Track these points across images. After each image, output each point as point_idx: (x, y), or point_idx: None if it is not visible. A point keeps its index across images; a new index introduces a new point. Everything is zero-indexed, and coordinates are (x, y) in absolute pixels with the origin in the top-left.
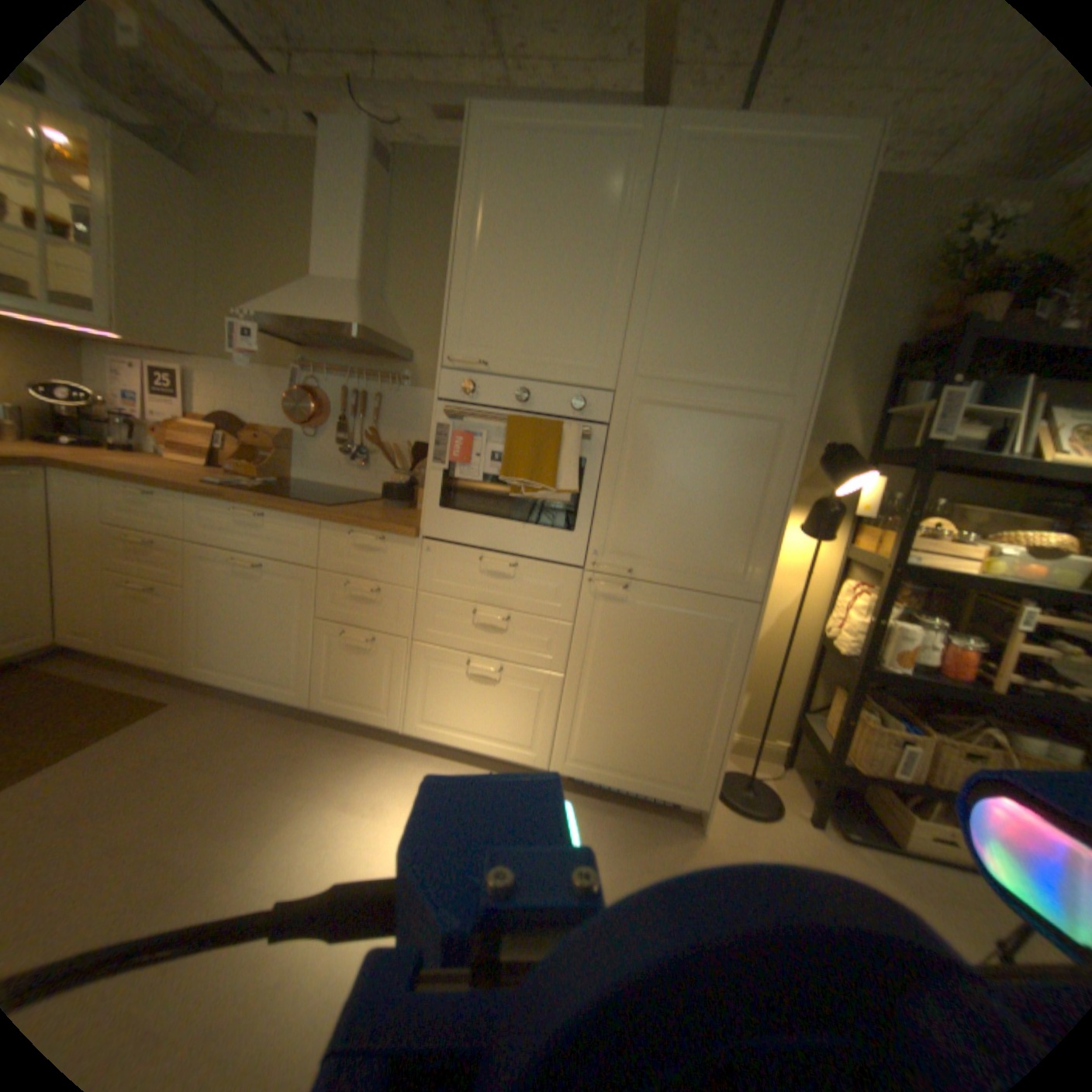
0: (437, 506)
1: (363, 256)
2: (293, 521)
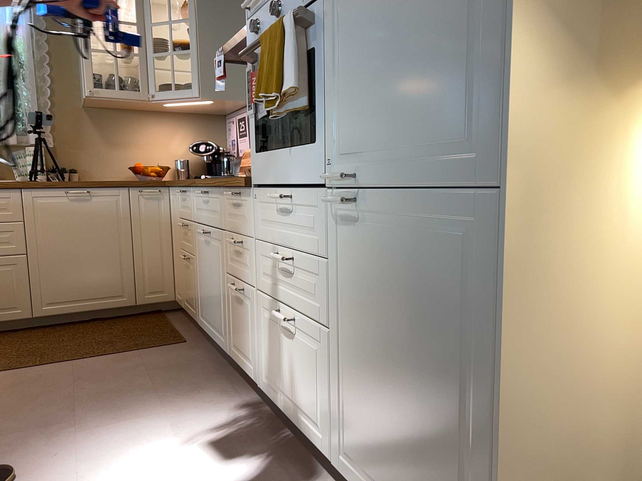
0: (256, 151)
1: None
2: (215, 192)
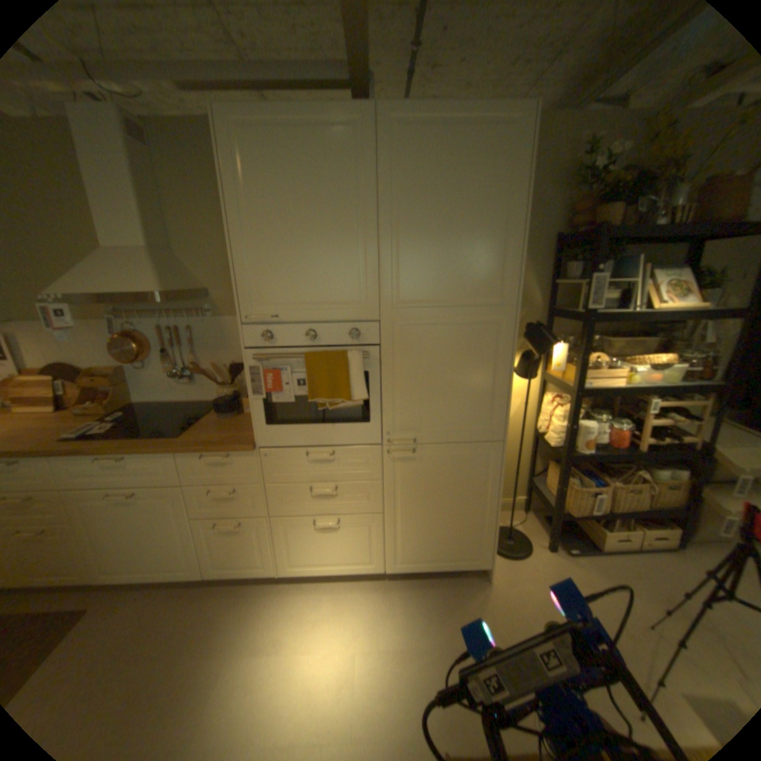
0: (264, 424)
1: (145, 224)
2: (151, 458)
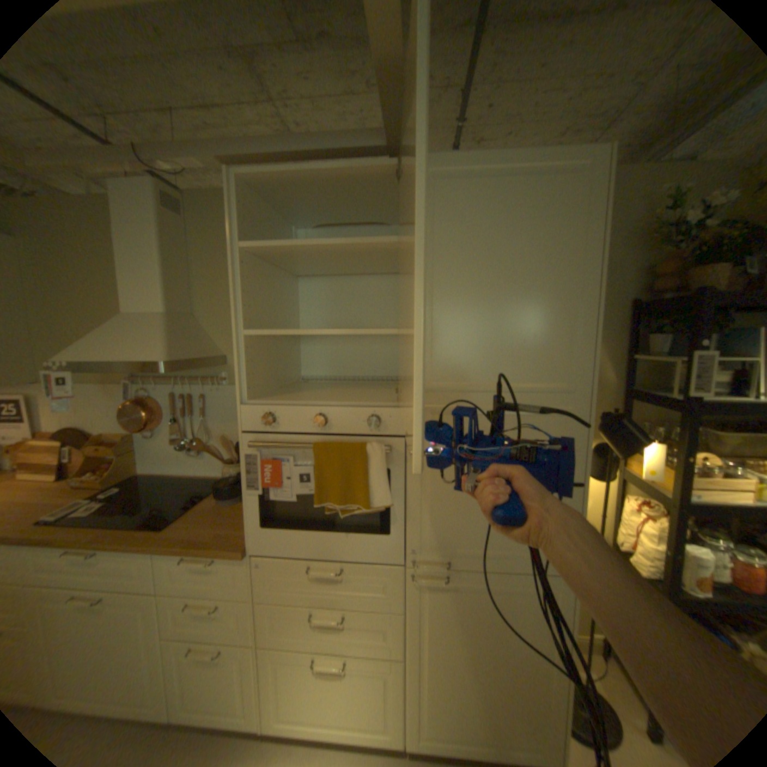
0: (258, 527)
1: (167, 289)
2: (125, 556)
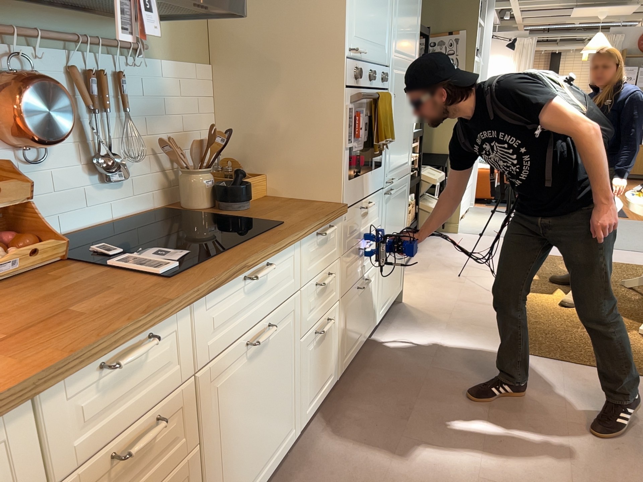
0: (348, 179)
1: None
2: (287, 251)
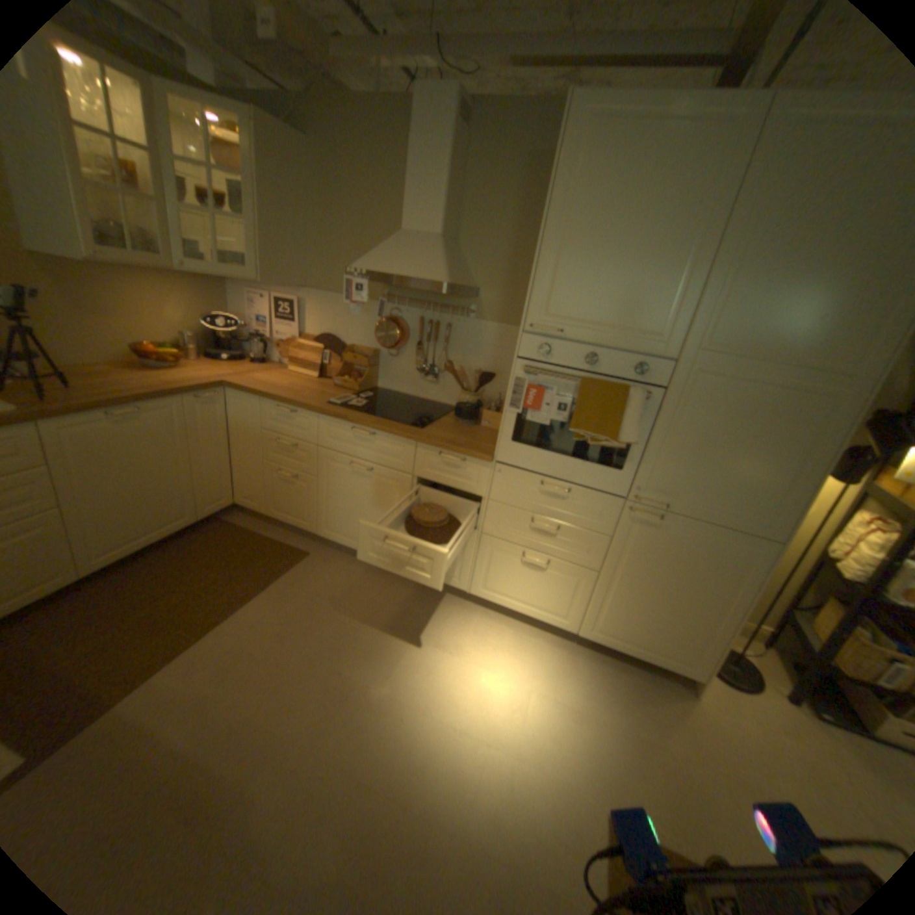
0: (509, 440)
1: (446, 211)
2: (397, 440)
